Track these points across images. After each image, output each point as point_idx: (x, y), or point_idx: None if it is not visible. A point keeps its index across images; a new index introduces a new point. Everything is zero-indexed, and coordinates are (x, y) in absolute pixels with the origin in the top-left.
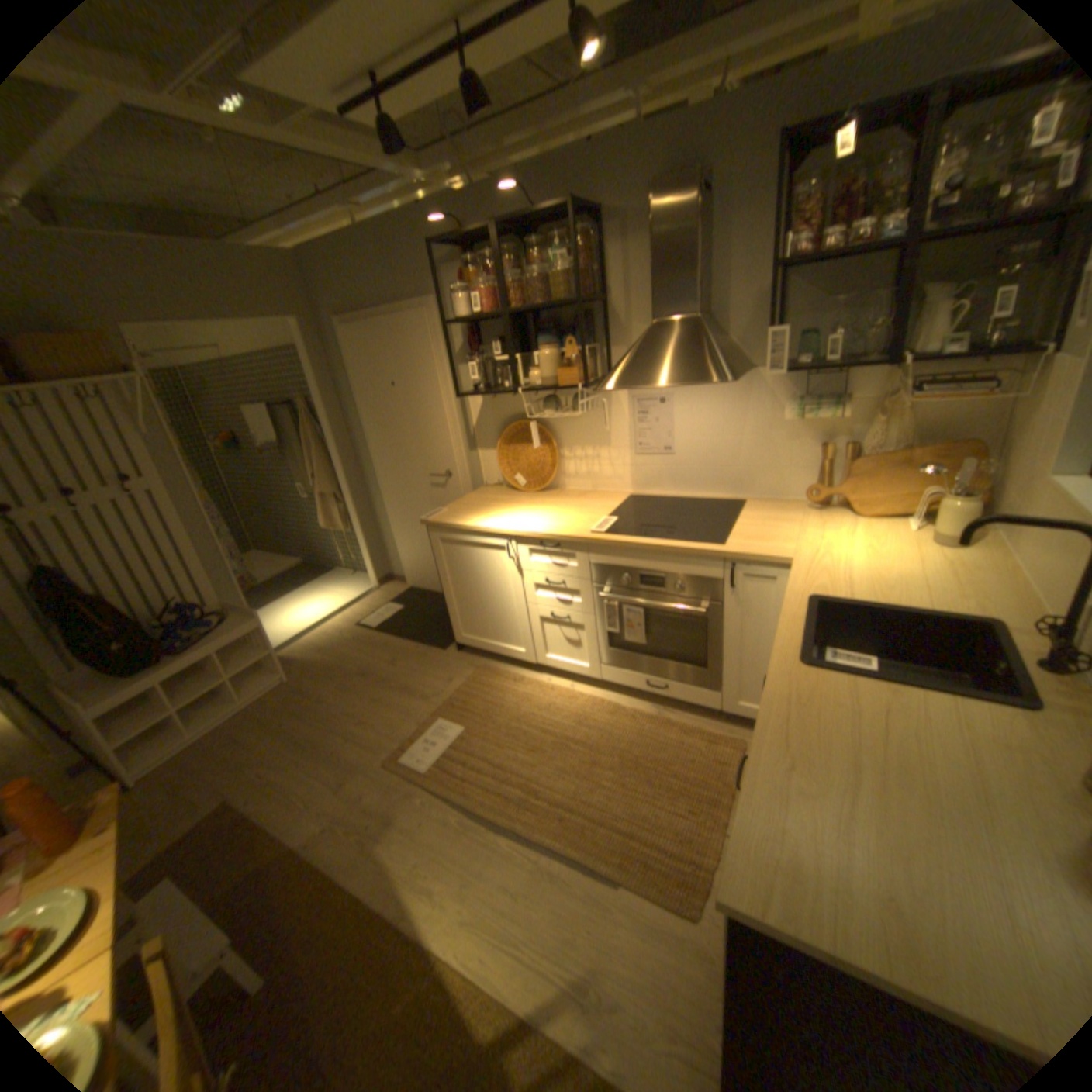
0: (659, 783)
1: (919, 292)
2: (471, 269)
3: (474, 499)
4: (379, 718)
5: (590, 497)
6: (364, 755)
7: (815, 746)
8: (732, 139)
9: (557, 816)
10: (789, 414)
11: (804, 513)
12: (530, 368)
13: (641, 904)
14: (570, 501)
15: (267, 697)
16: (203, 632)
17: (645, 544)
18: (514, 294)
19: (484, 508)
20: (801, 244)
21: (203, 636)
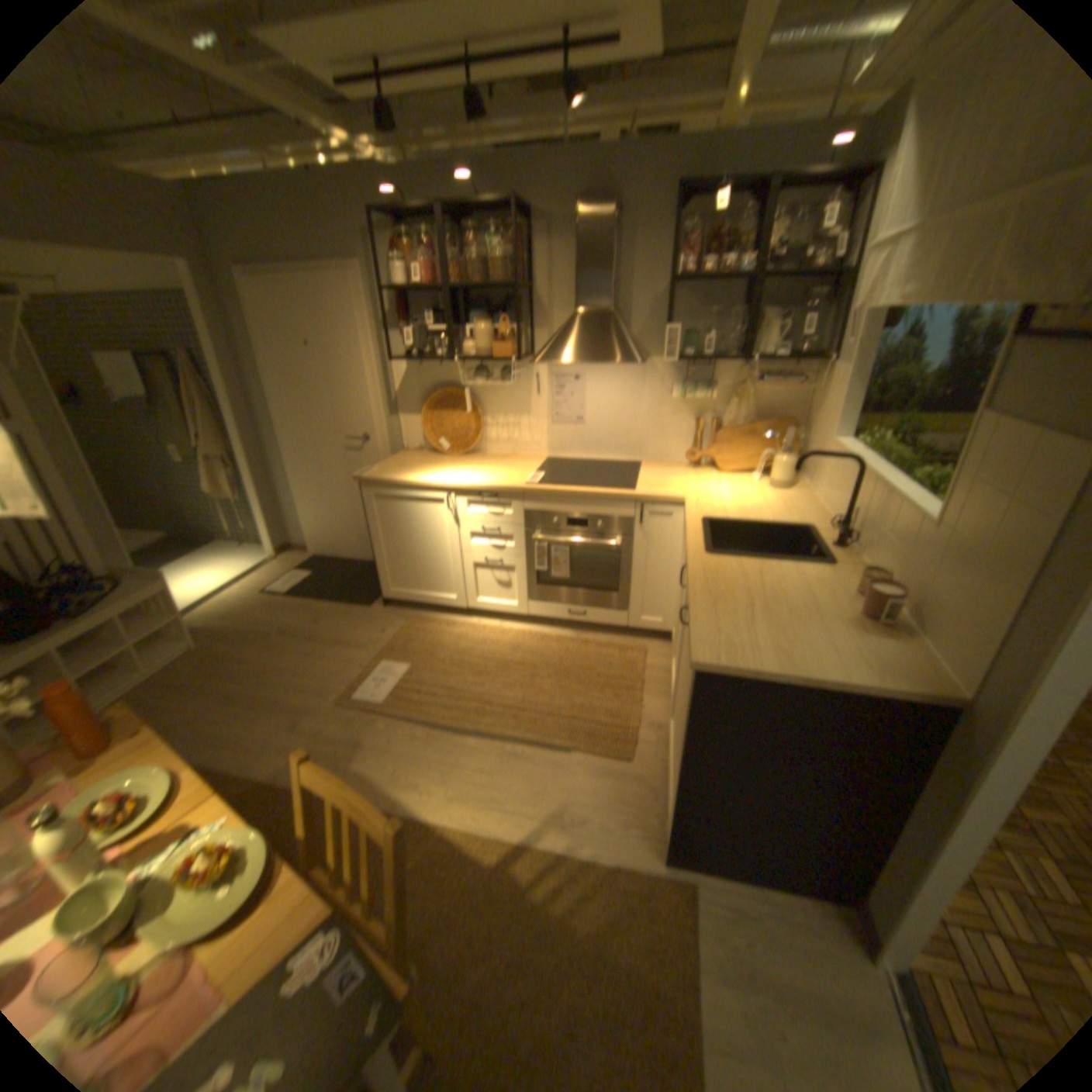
0: (588, 681)
1: (759, 312)
2: (402, 240)
3: (401, 459)
4: (318, 666)
5: (512, 458)
6: (313, 697)
7: (724, 592)
8: (638, 175)
9: (511, 714)
10: (675, 393)
11: (684, 470)
12: (461, 339)
13: (590, 758)
14: (496, 461)
15: (176, 663)
16: (97, 595)
17: (574, 490)
18: (447, 269)
19: (416, 466)
20: (688, 265)
21: (100, 598)
